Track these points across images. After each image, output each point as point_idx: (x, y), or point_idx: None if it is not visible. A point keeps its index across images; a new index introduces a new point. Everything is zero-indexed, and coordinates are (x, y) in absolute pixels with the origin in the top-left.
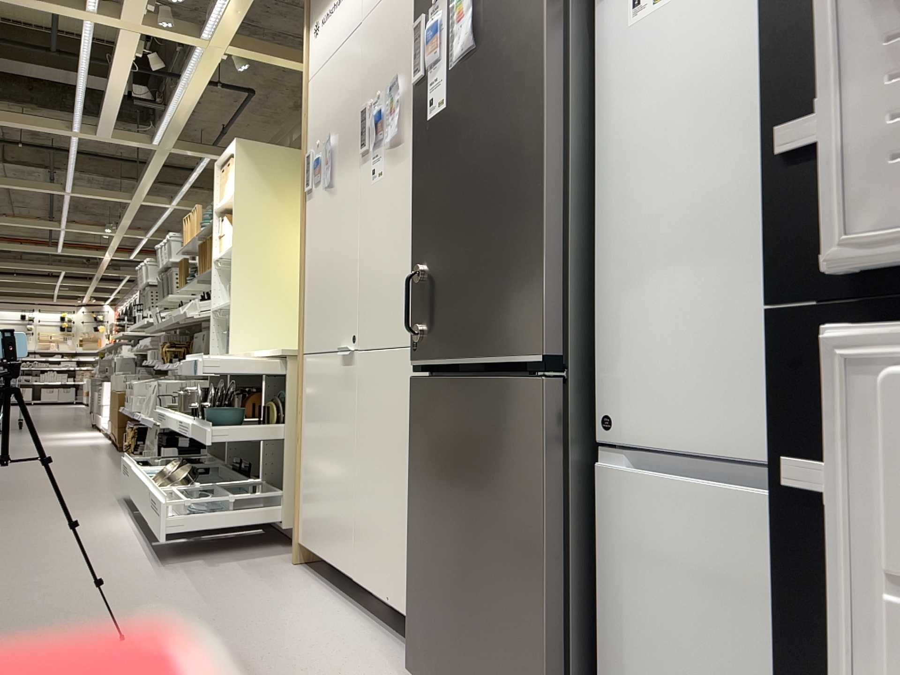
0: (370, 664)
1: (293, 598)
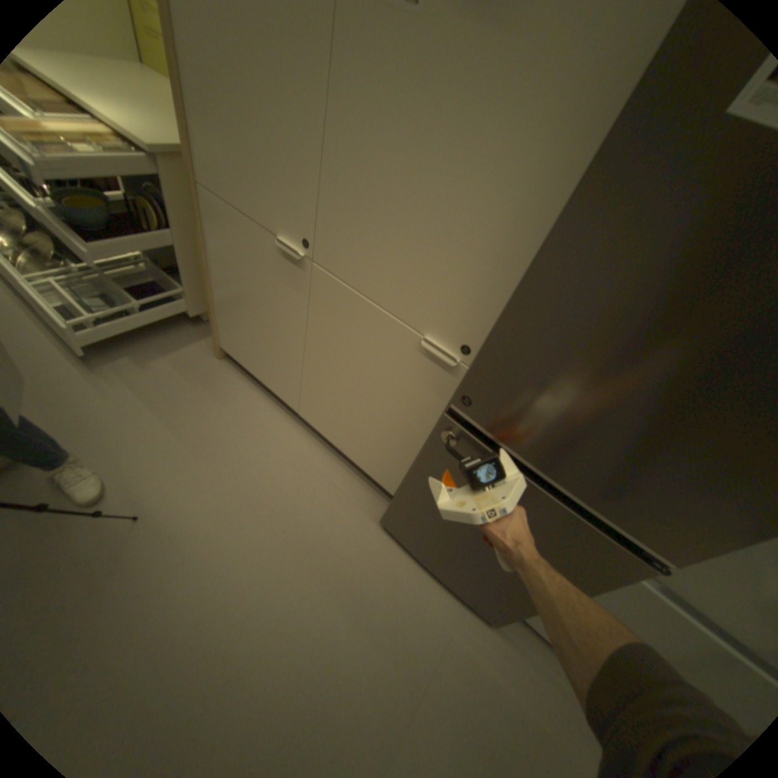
0: (345, 500)
1: (246, 414)
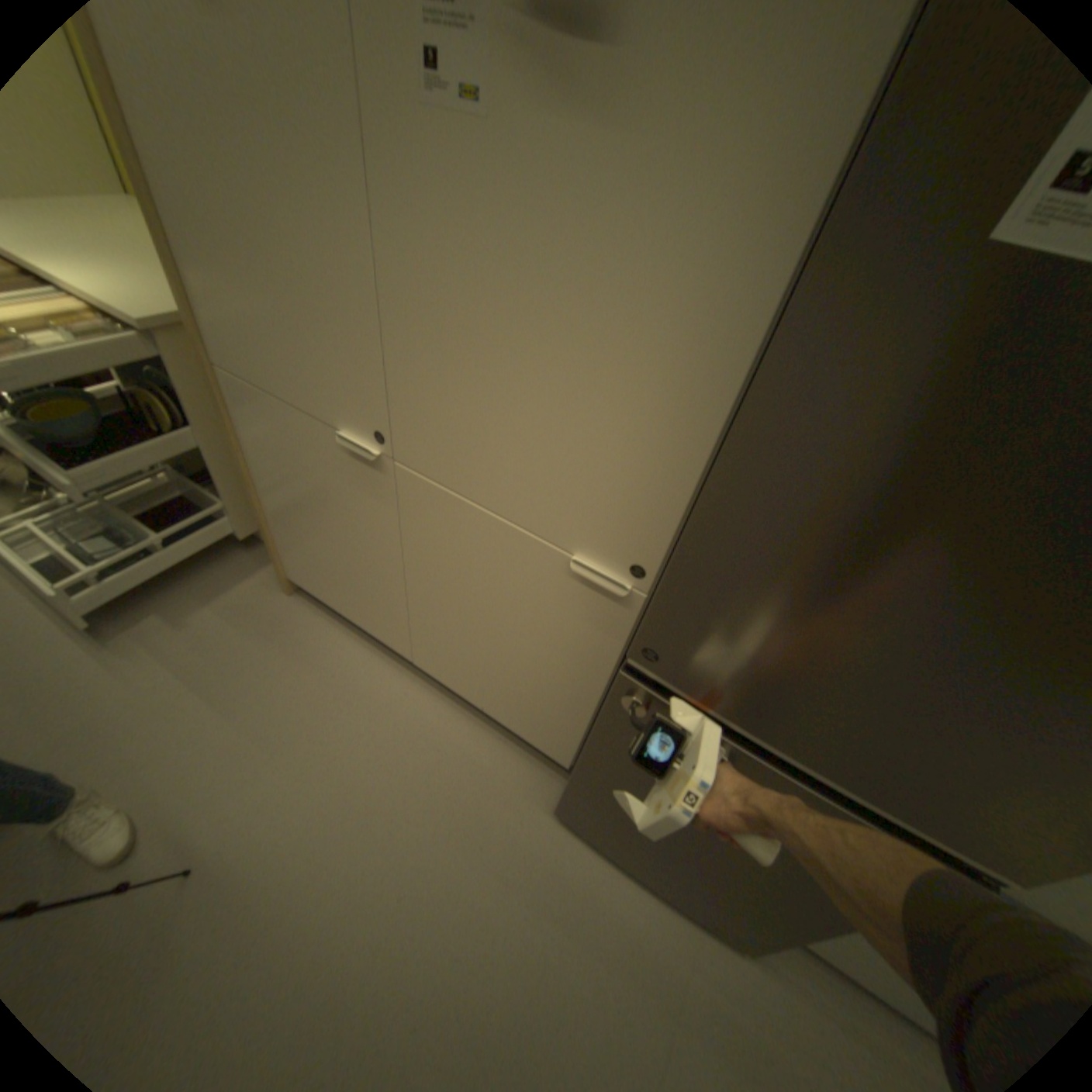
0: (497, 787)
1: (336, 675)
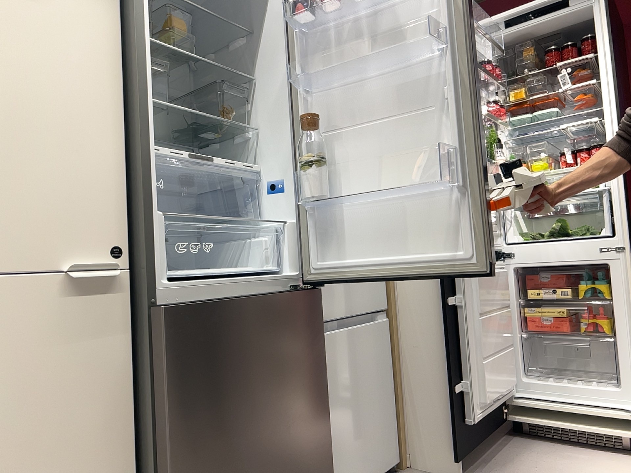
0: None
1: None
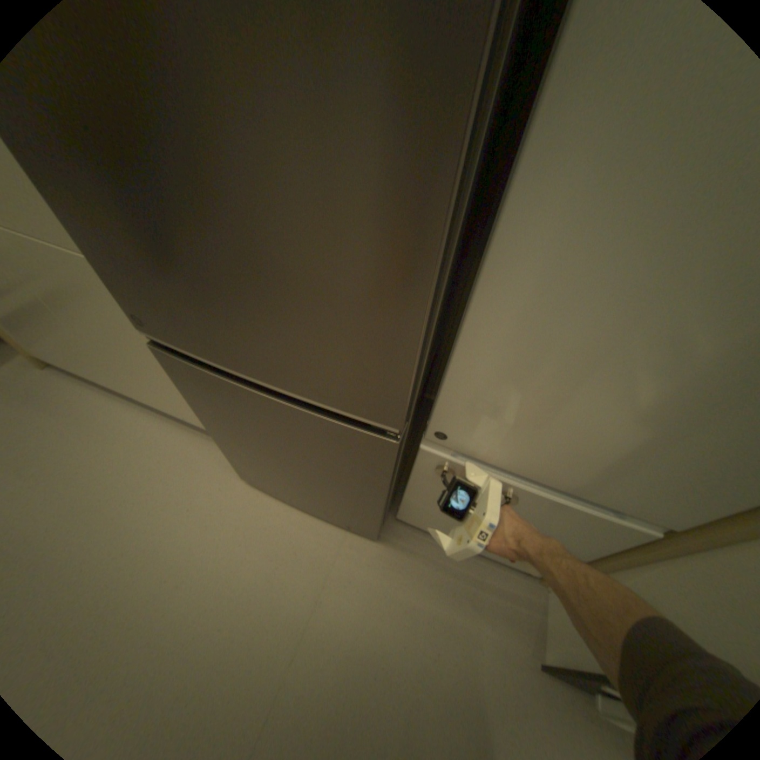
0: (203, 469)
1: (80, 418)
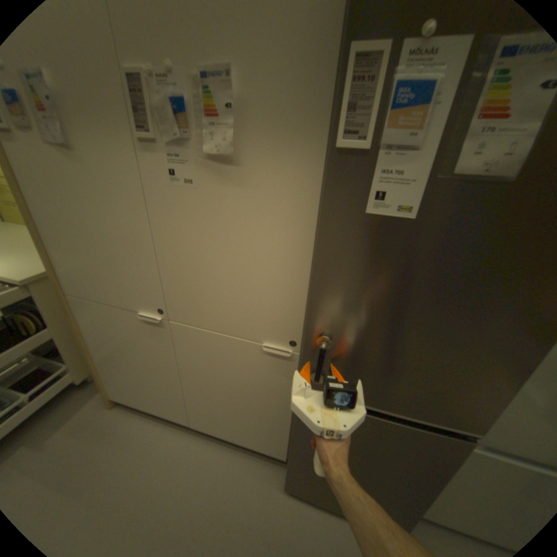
0: (249, 486)
1: (144, 449)
